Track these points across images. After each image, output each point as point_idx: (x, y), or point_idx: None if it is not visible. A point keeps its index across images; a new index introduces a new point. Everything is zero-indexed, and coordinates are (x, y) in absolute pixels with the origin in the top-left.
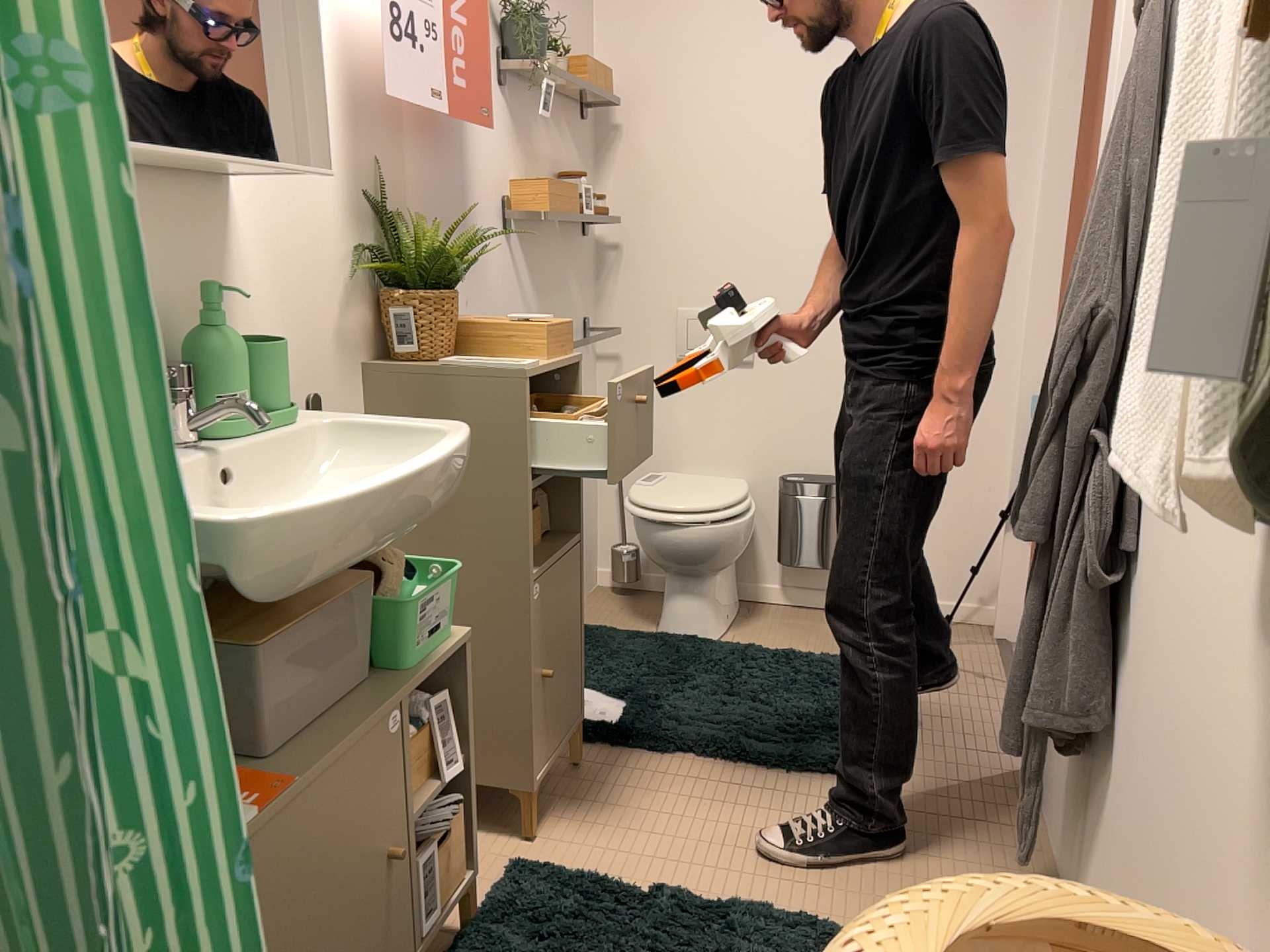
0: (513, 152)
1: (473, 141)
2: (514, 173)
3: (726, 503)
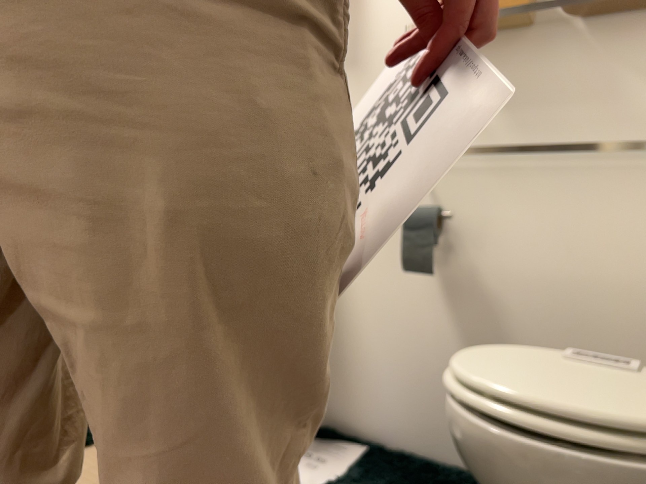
0: None
1: None
2: None
3: (491, 386)
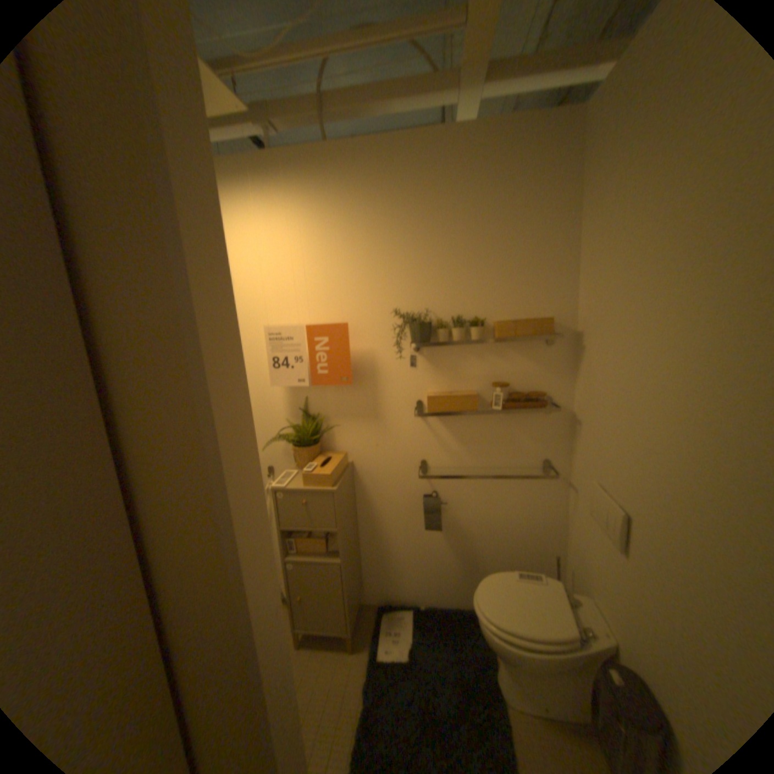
0: (427, 376)
1: (381, 378)
2: (428, 386)
3: (505, 628)
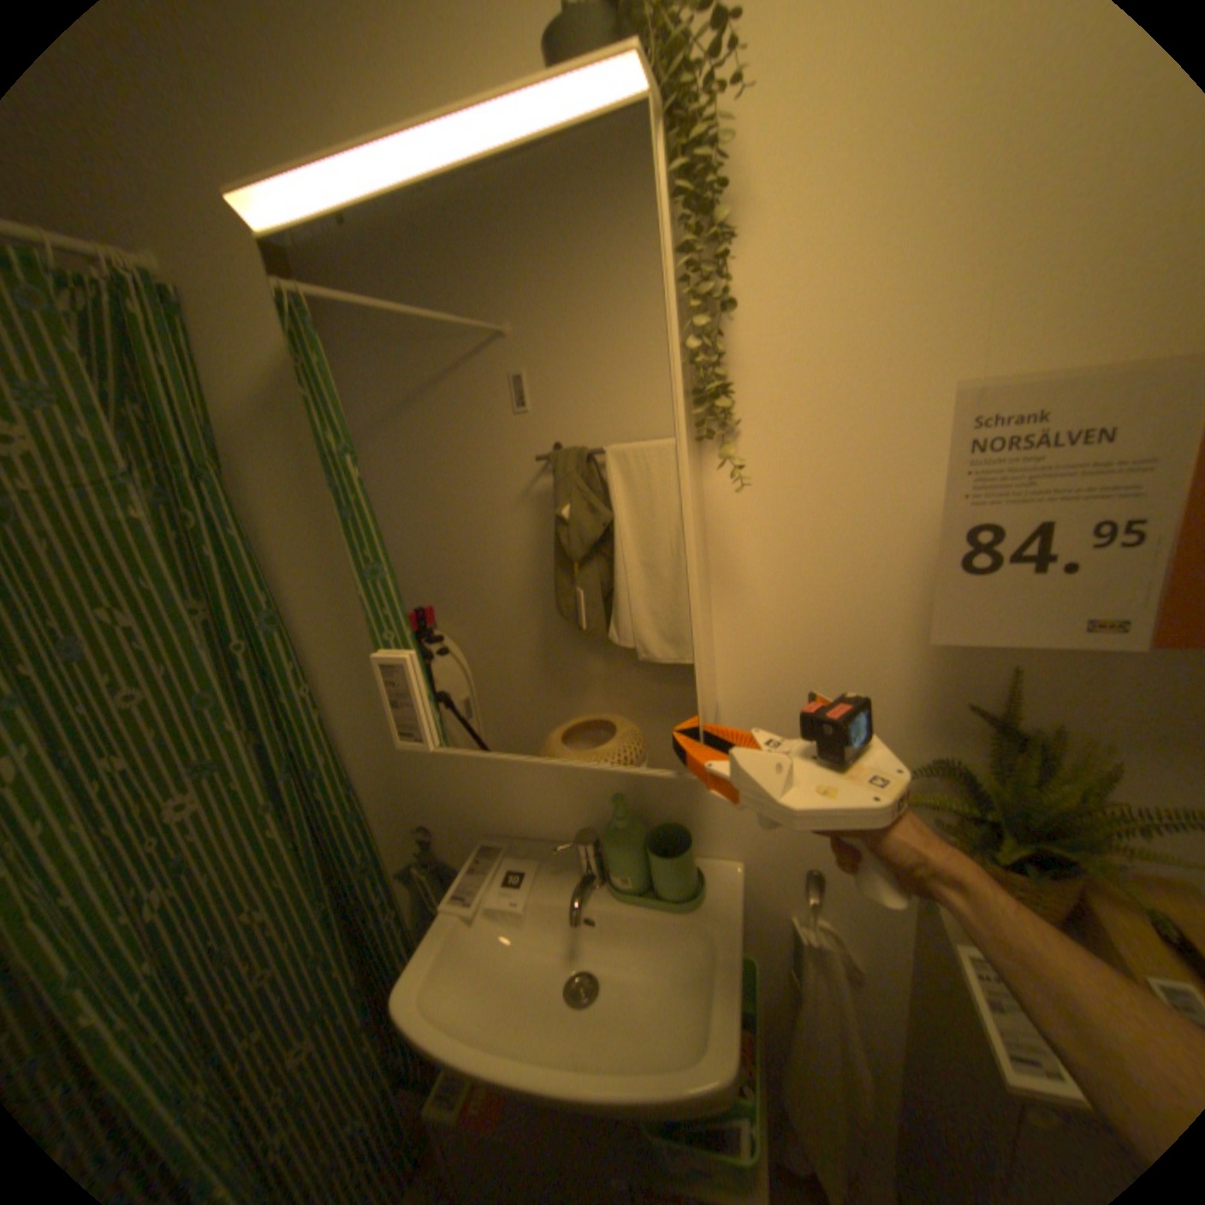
0: None
1: None
2: None
3: None
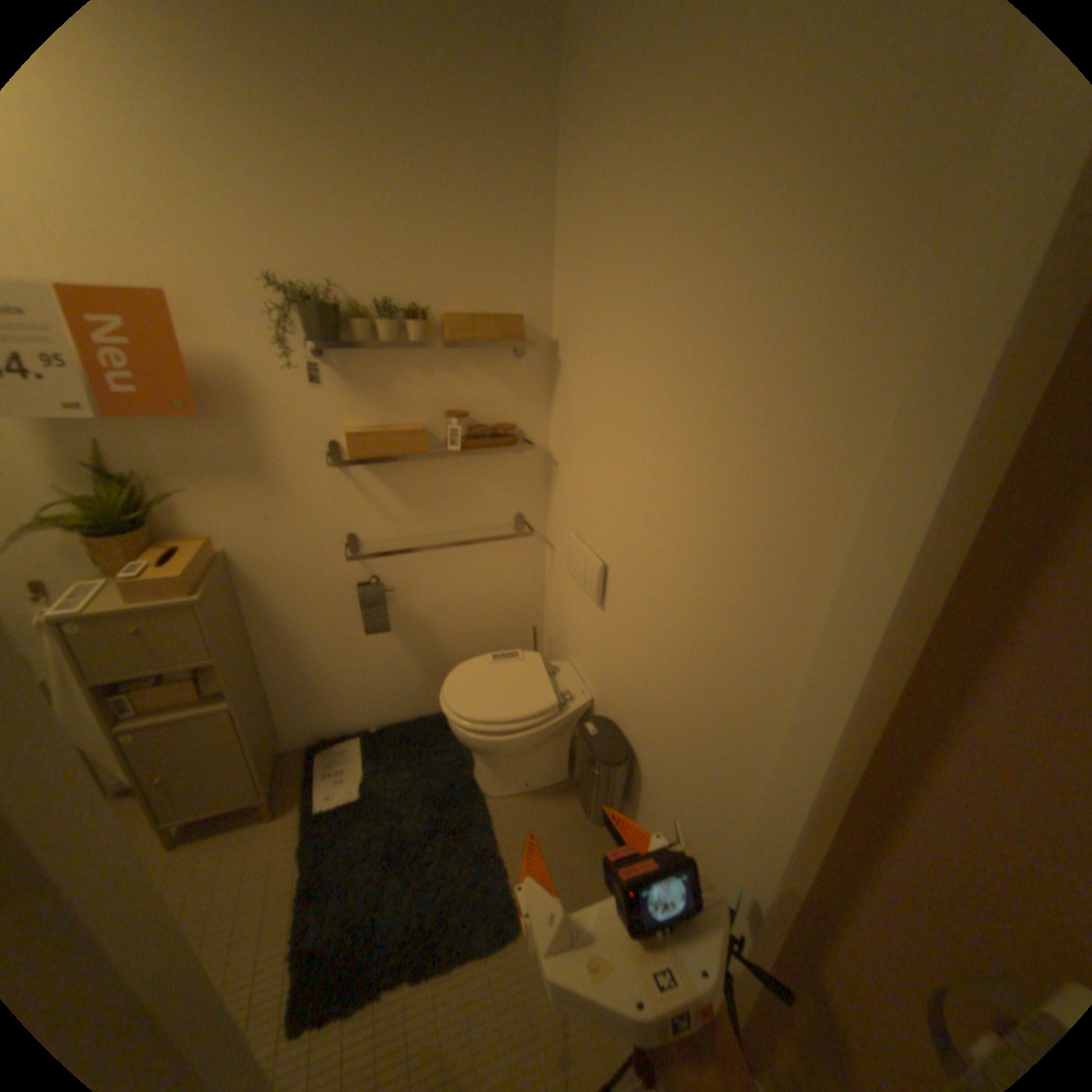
0: (342, 400)
1: (256, 402)
2: (345, 416)
3: (480, 718)
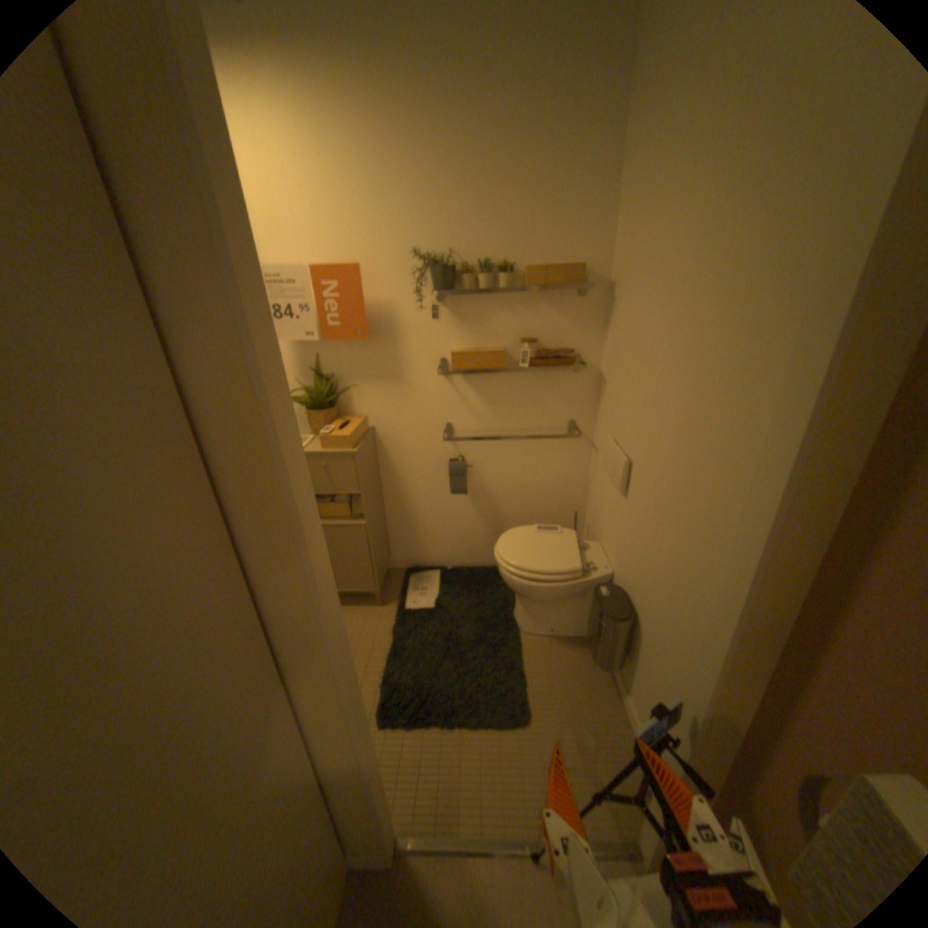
0: (452, 331)
1: (401, 333)
2: (453, 342)
3: (520, 566)
